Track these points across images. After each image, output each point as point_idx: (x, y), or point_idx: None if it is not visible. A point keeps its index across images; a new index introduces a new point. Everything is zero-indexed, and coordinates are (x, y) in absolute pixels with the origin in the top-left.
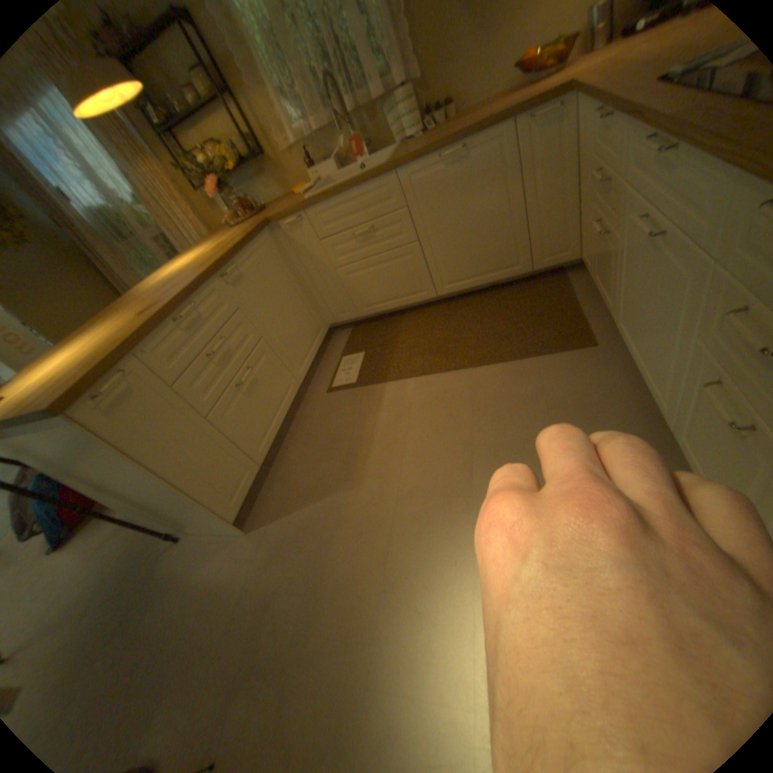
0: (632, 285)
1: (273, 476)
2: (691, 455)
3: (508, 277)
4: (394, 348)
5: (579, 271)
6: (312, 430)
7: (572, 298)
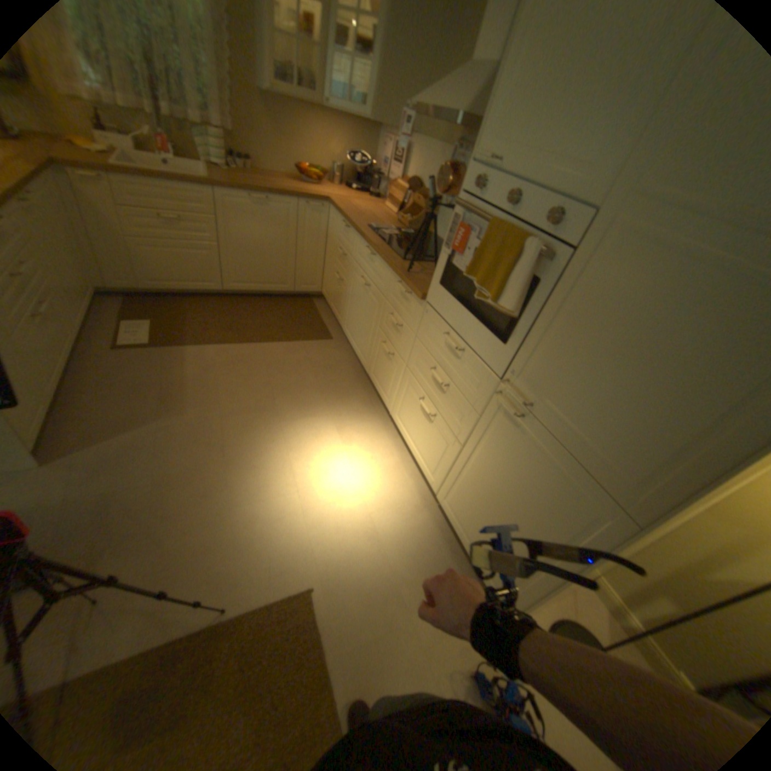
0: (352, 310)
1: (59, 418)
2: (372, 382)
3: (277, 292)
4: (184, 323)
5: (318, 301)
6: (102, 379)
7: (316, 315)
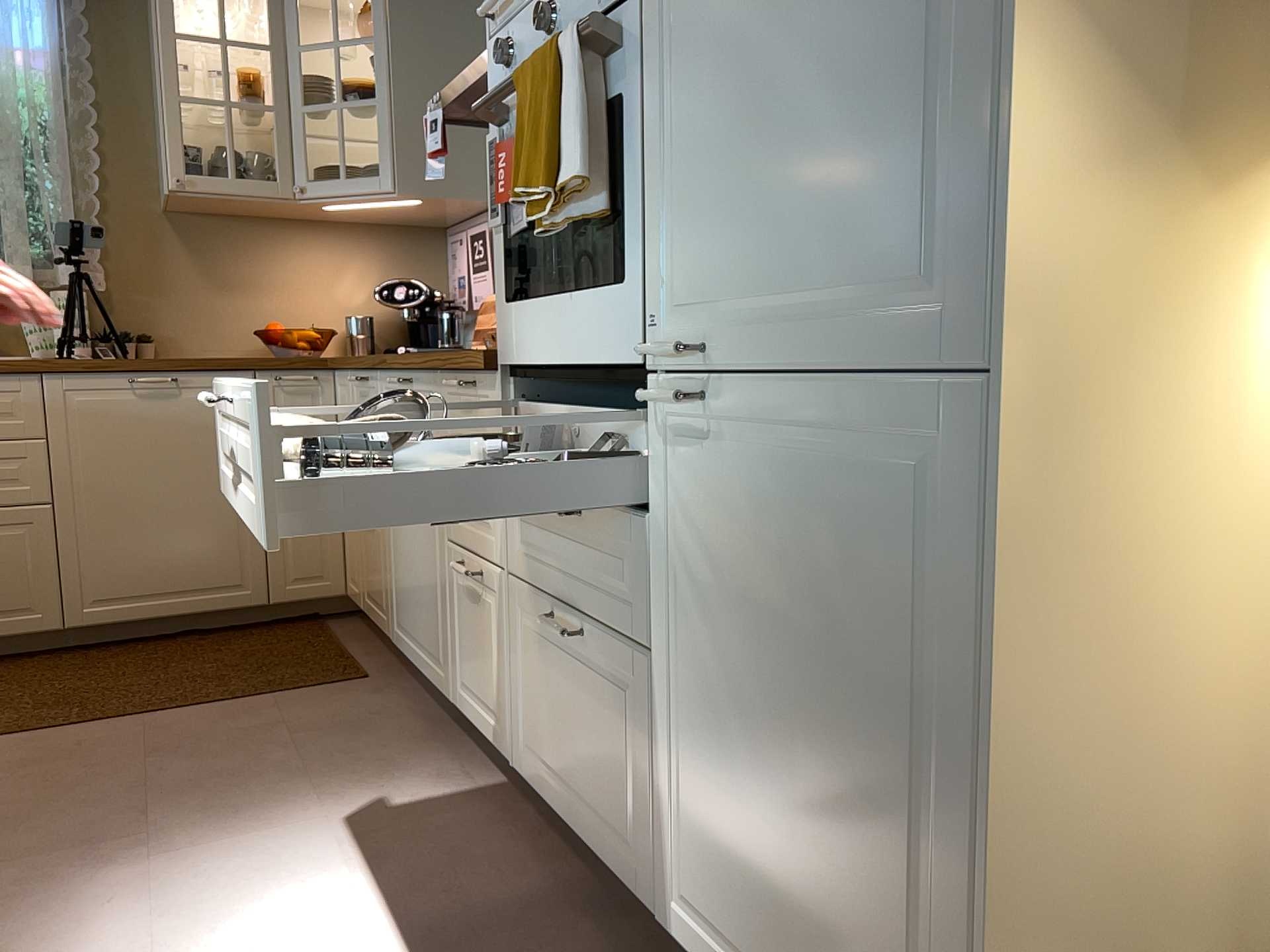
0: (399, 558)
1: None
2: (466, 708)
3: (222, 609)
4: None
5: (343, 619)
6: None
7: (332, 642)
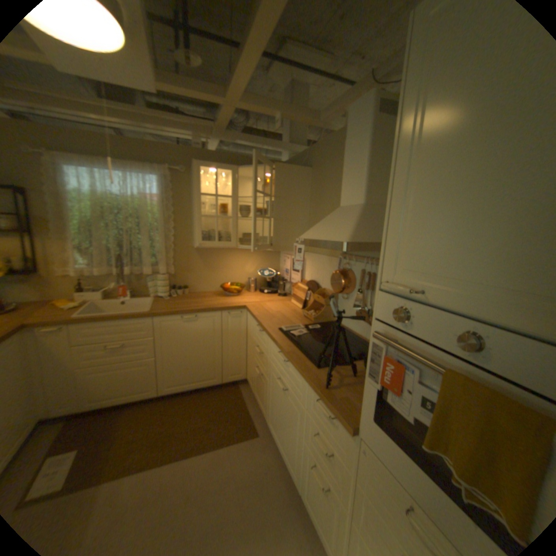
0: (274, 407)
1: None
2: (309, 512)
3: (207, 387)
4: (112, 444)
5: (244, 386)
6: None
7: (243, 404)
